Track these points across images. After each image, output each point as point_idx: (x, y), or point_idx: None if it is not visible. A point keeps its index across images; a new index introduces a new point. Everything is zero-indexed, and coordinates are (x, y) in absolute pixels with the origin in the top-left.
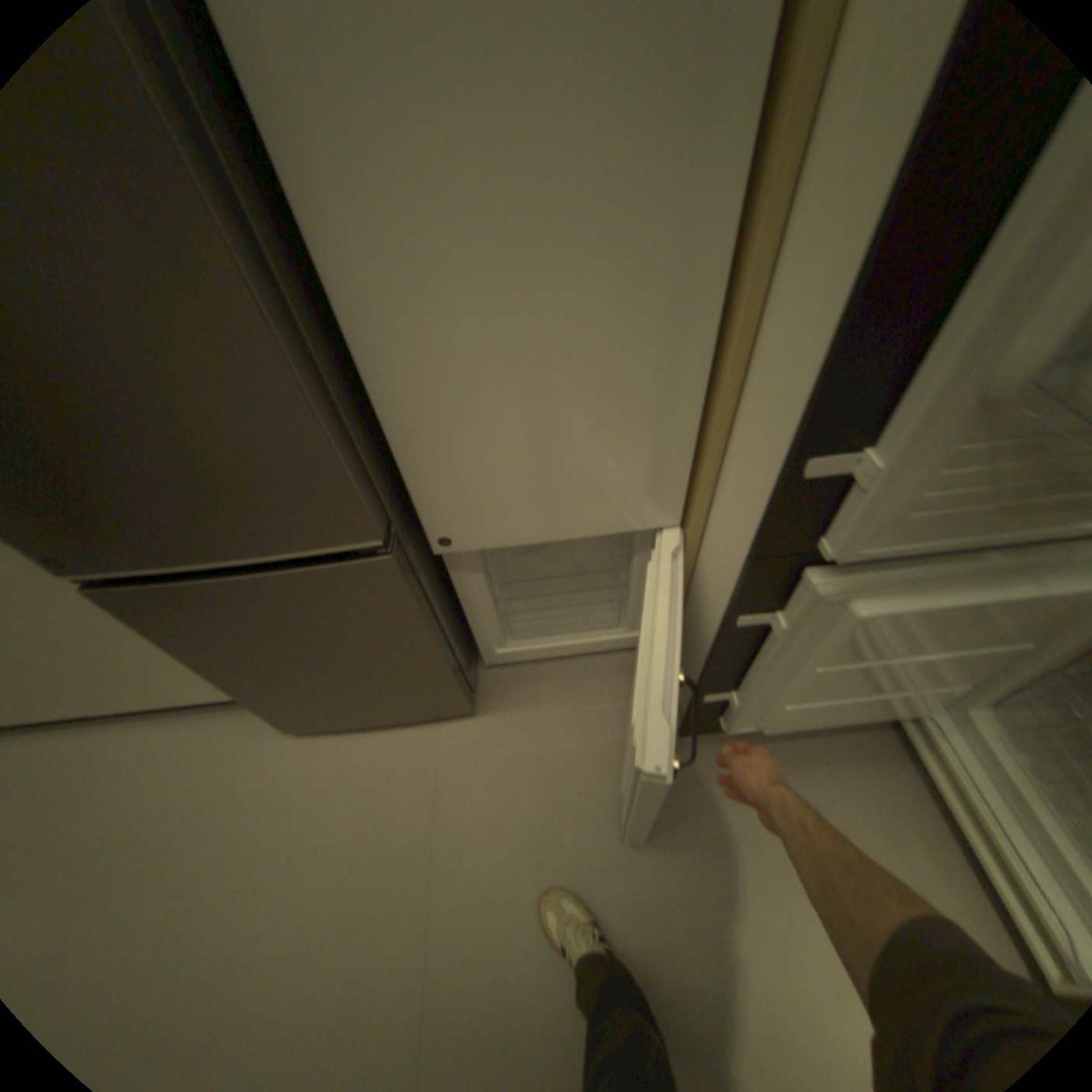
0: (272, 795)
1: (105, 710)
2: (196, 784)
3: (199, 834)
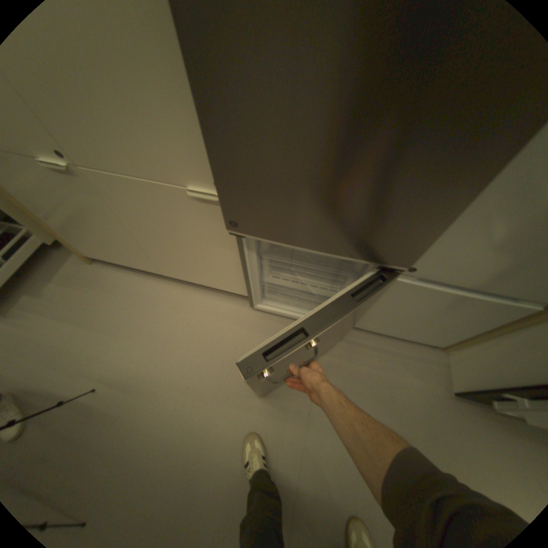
0: (239, 343)
1: (170, 276)
2: (204, 324)
3: (205, 348)
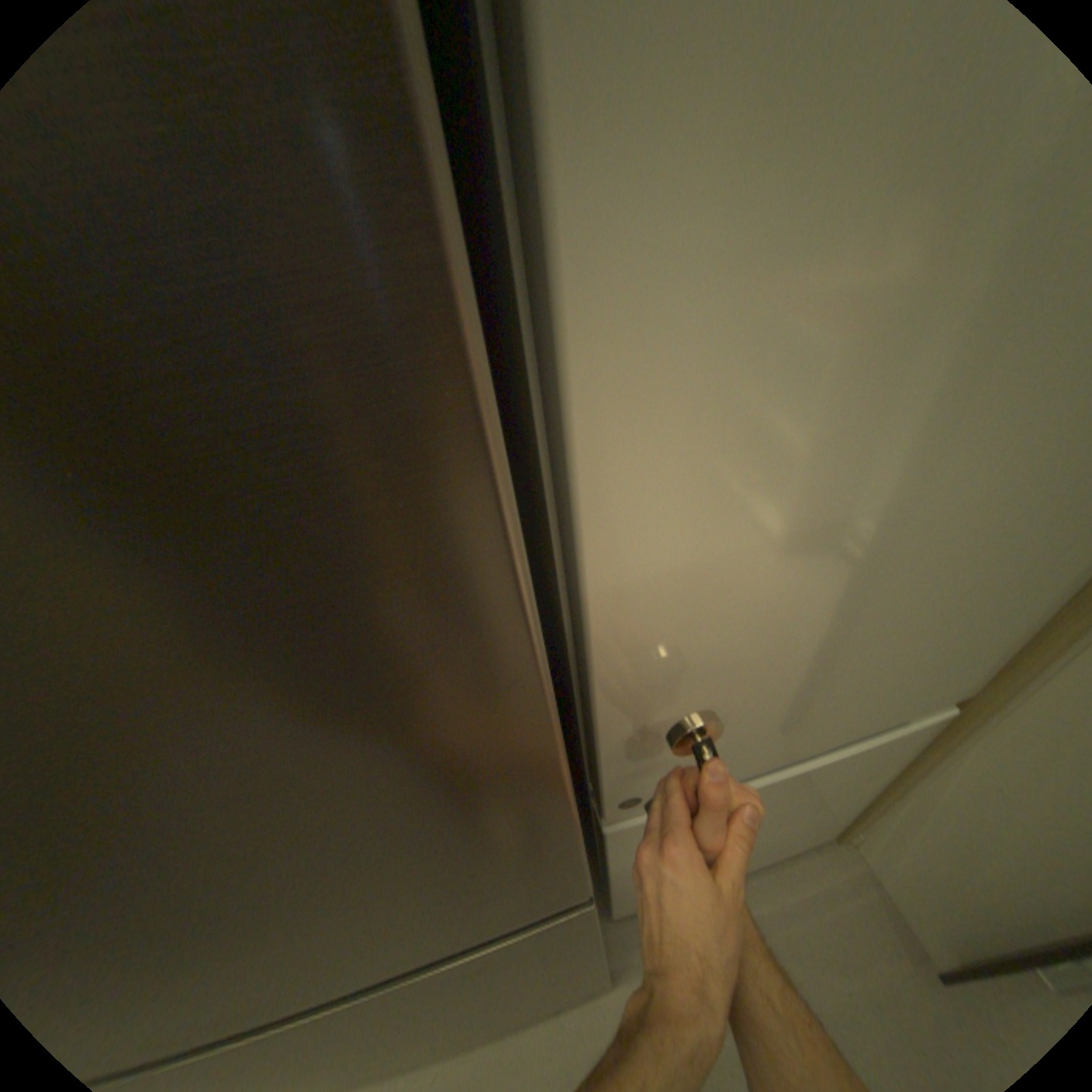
0: None
1: None
2: None
3: None
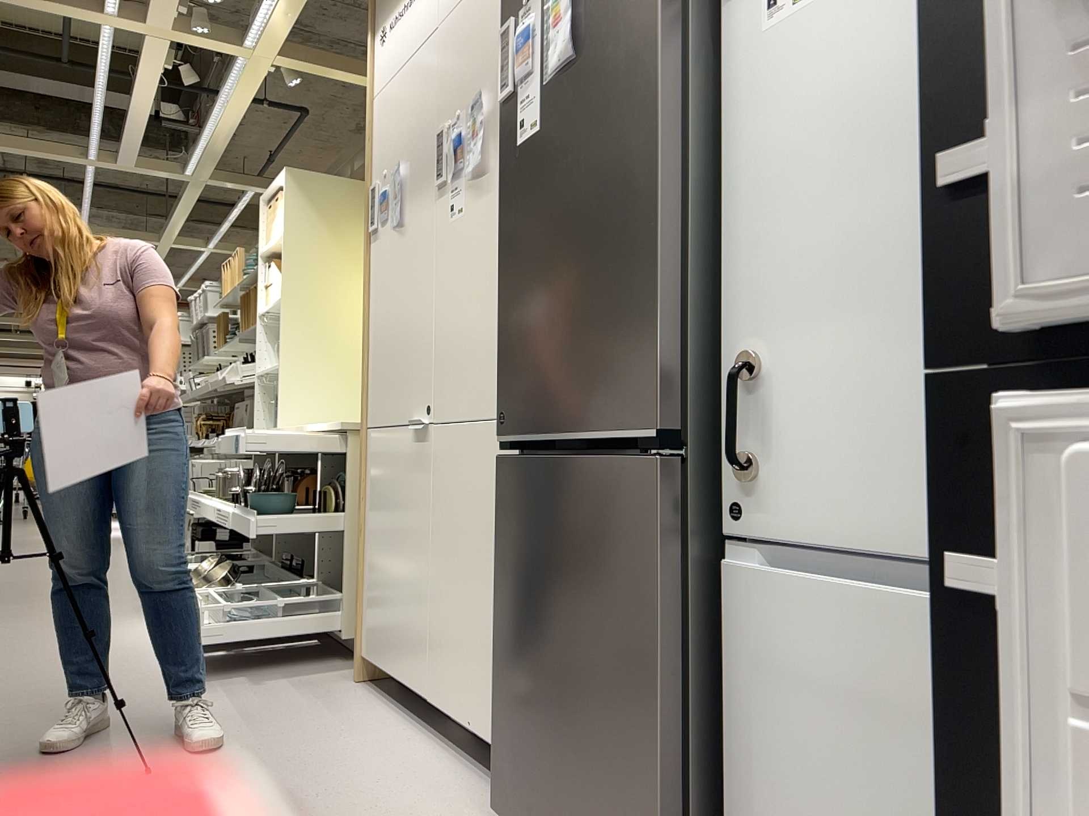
0: None
1: (437, 702)
2: (402, 799)
3: None
